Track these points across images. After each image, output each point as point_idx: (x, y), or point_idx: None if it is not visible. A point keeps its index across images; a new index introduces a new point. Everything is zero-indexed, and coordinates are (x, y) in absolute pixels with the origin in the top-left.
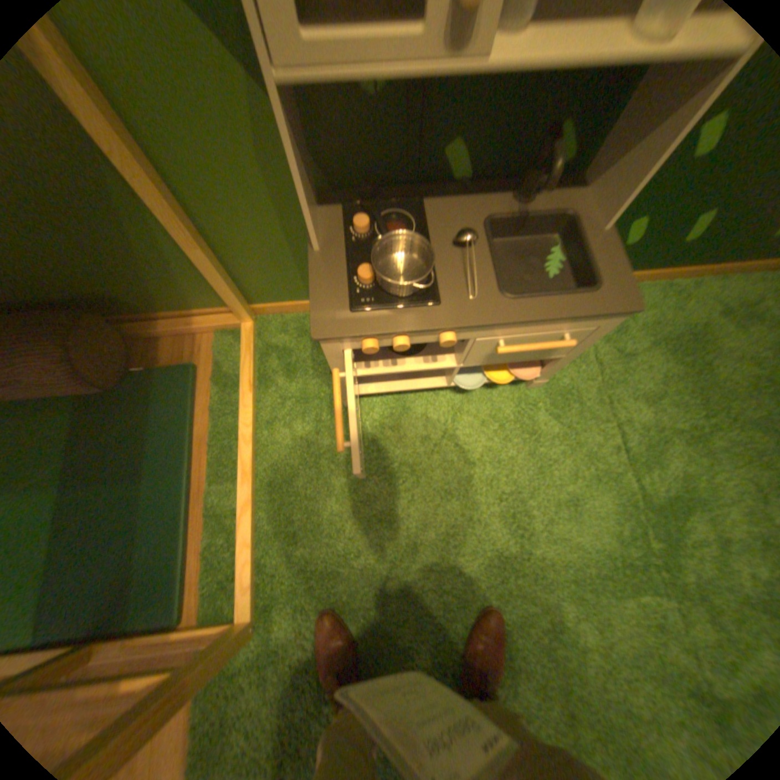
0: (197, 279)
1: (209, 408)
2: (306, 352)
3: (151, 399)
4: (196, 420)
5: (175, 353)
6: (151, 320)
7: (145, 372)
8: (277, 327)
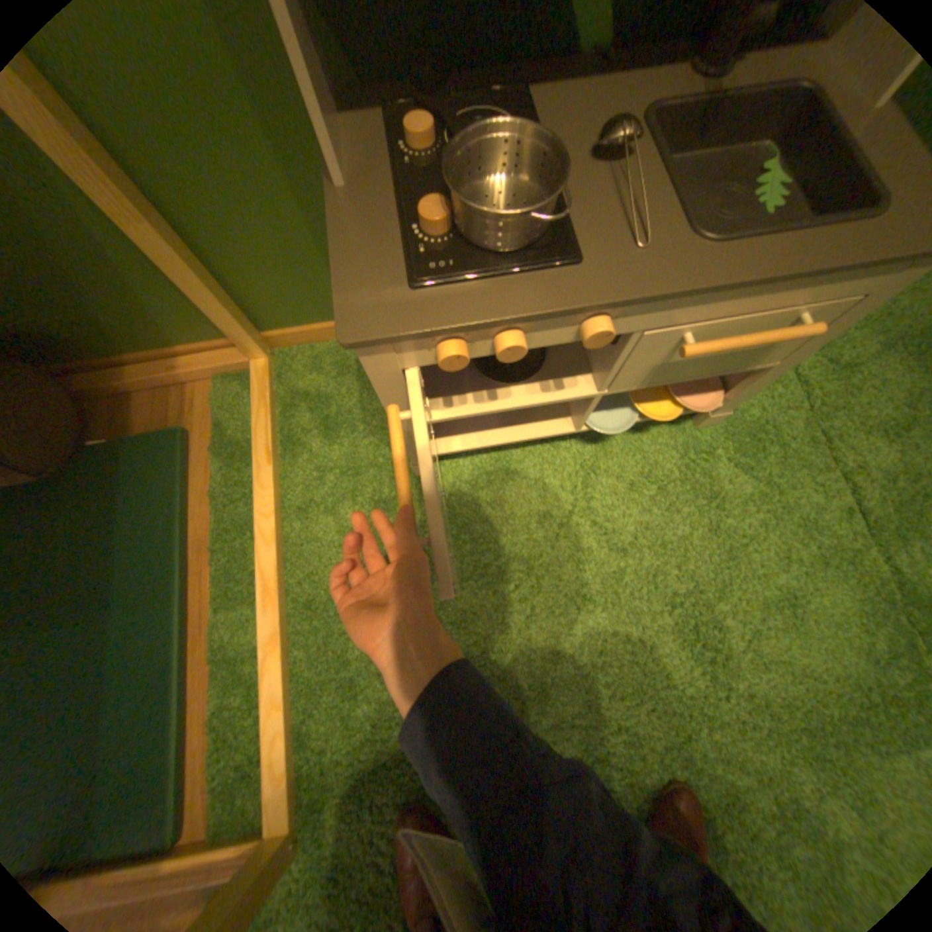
0: (169, 291)
1: (210, 493)
2: (353, 398)
3: (121, 486)
4: (192, 512)
5: (157, 414)
6: (117, 366)
7: (111, 445)
8: (306, 365)
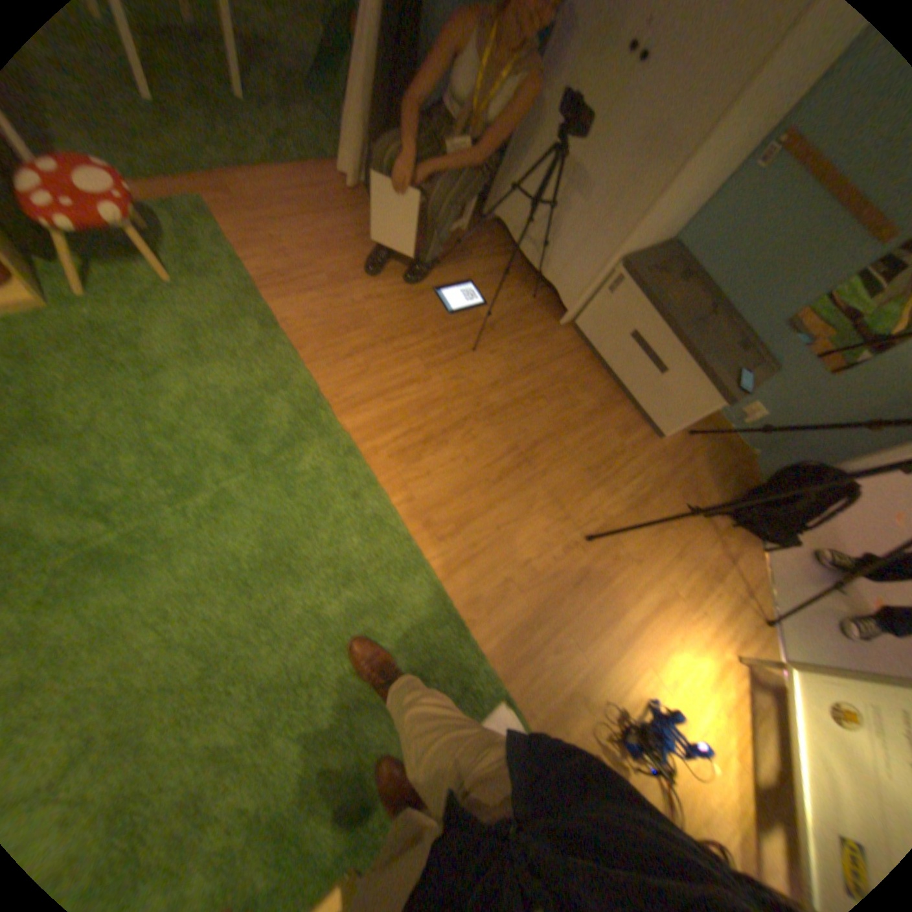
0: None
1: None
2: None
3: None
4: None
5: None
6: None
7: None
8: None
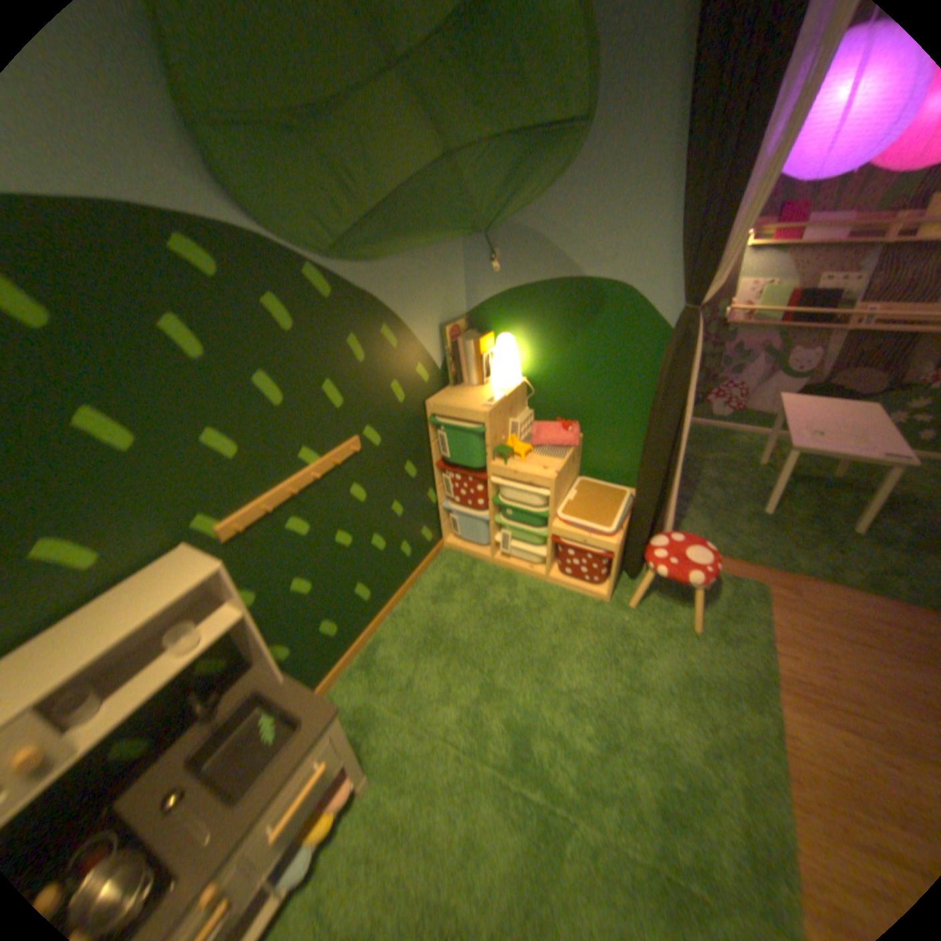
0: None
1: None
2: None
3: None
4: None
5: None
6: None
7: None
8: None
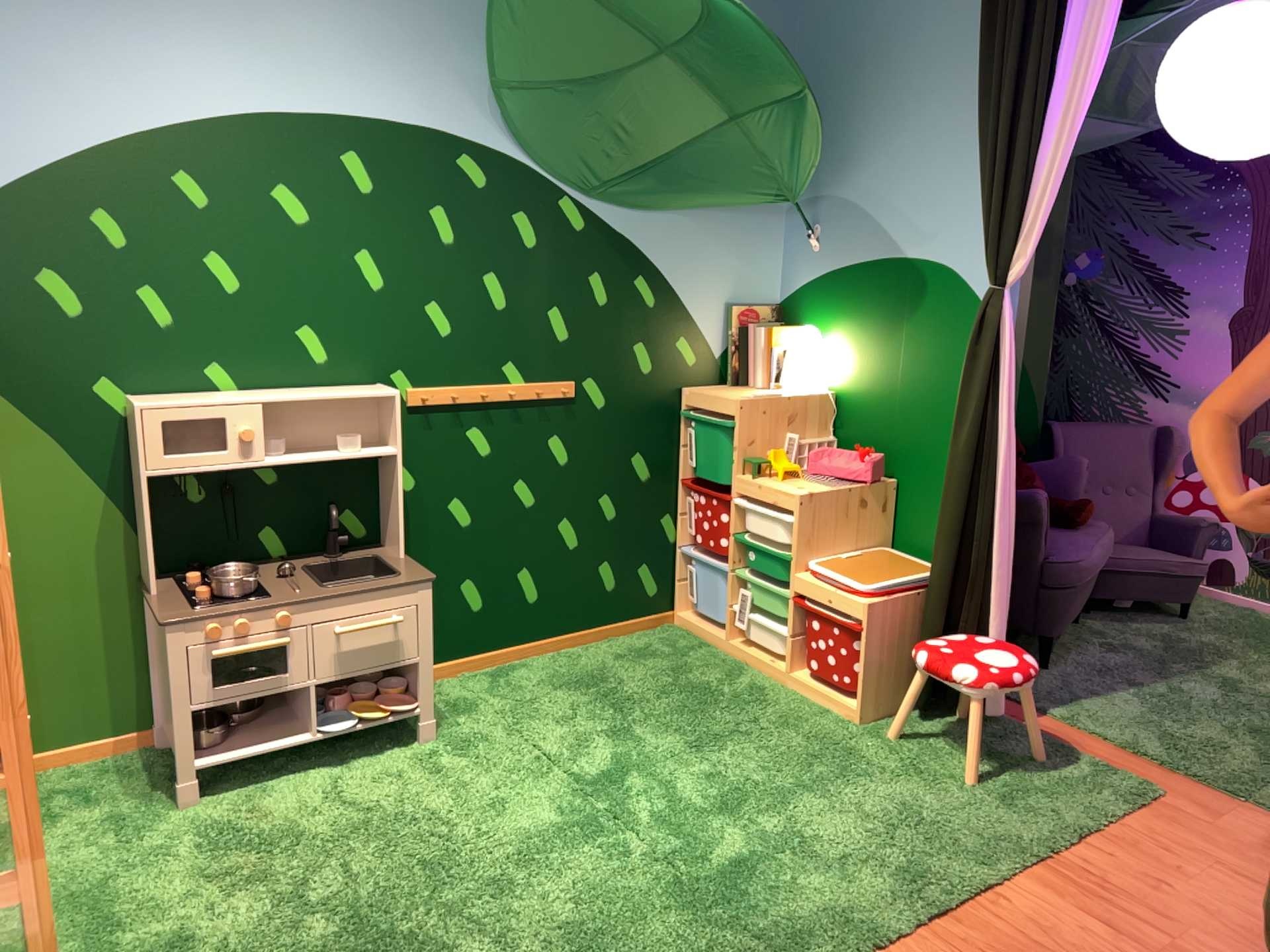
0: None
1: None
2: (113, 784)
3: None
4: None
5: None
6: None
7: None
8: (63, 776)
